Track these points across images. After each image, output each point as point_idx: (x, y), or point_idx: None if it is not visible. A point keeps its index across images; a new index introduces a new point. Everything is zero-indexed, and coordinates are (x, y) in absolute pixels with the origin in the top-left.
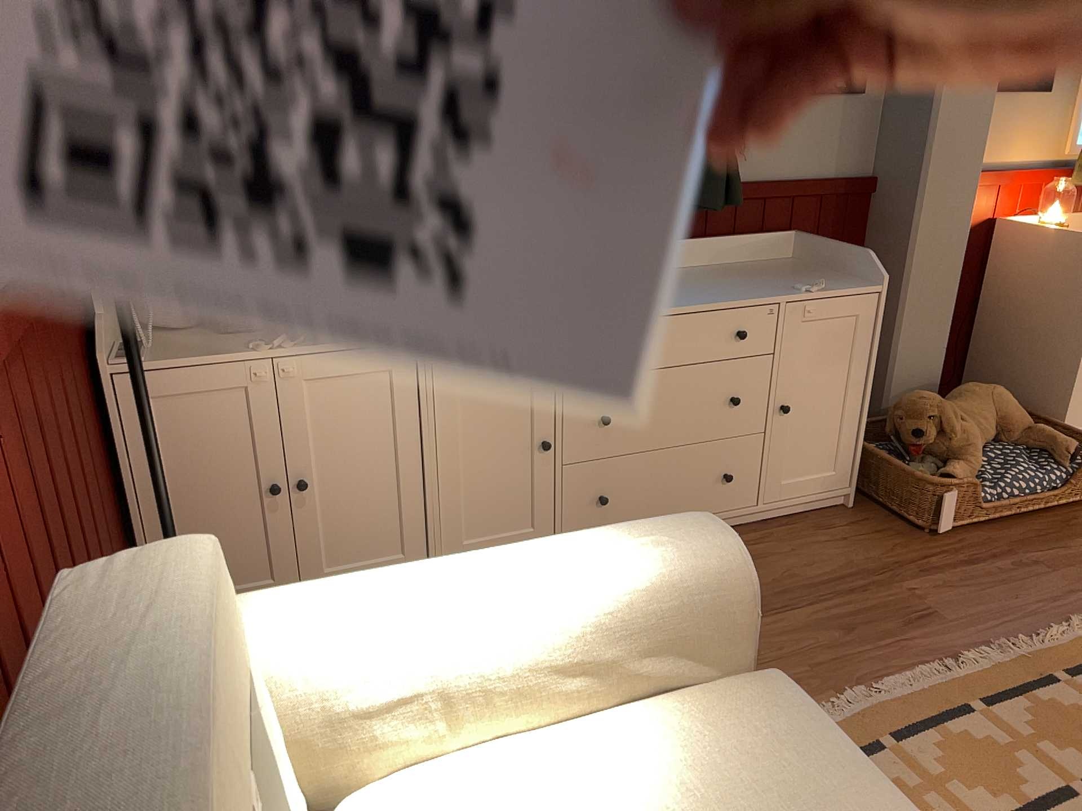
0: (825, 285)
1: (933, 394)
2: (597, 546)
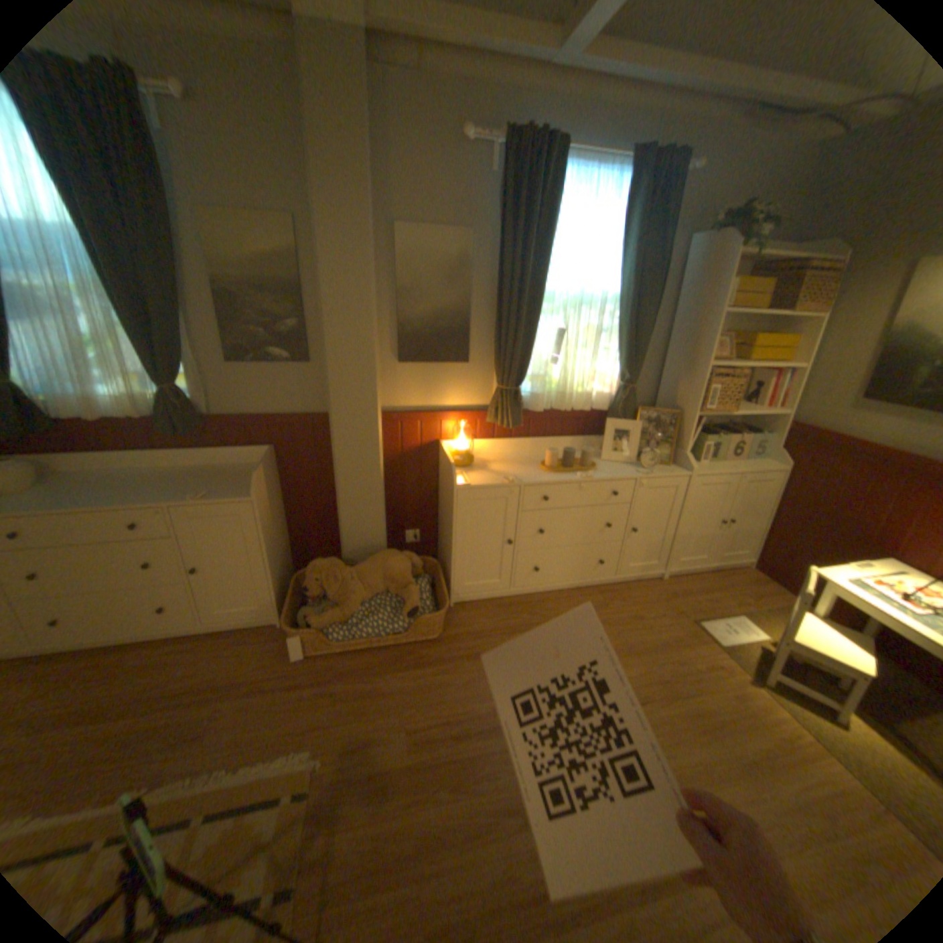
0: (200, 497)
1: (330, 563)
2: None
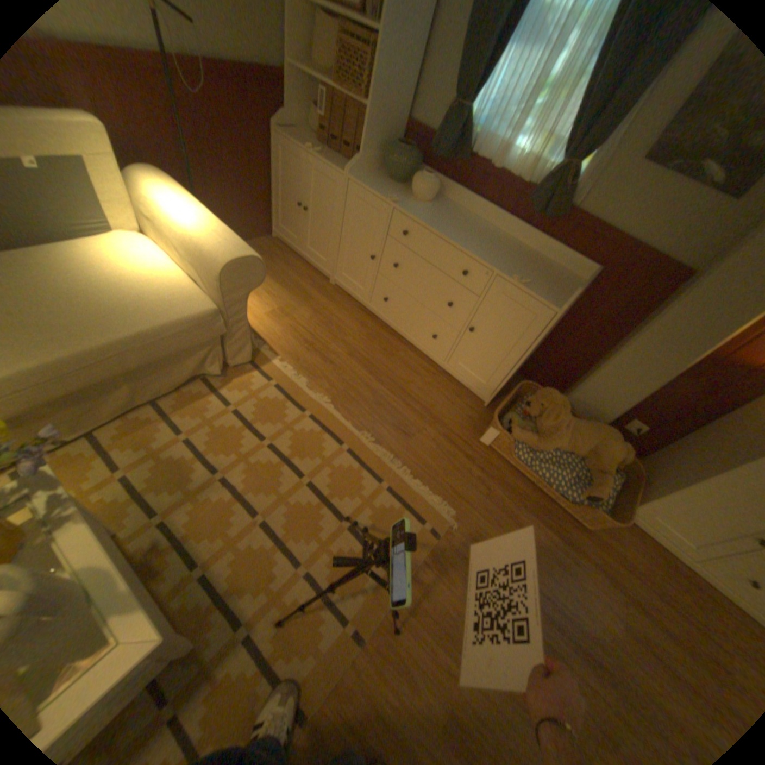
0: (524, 283)
1: (562, 402)
2: (215, 231)
